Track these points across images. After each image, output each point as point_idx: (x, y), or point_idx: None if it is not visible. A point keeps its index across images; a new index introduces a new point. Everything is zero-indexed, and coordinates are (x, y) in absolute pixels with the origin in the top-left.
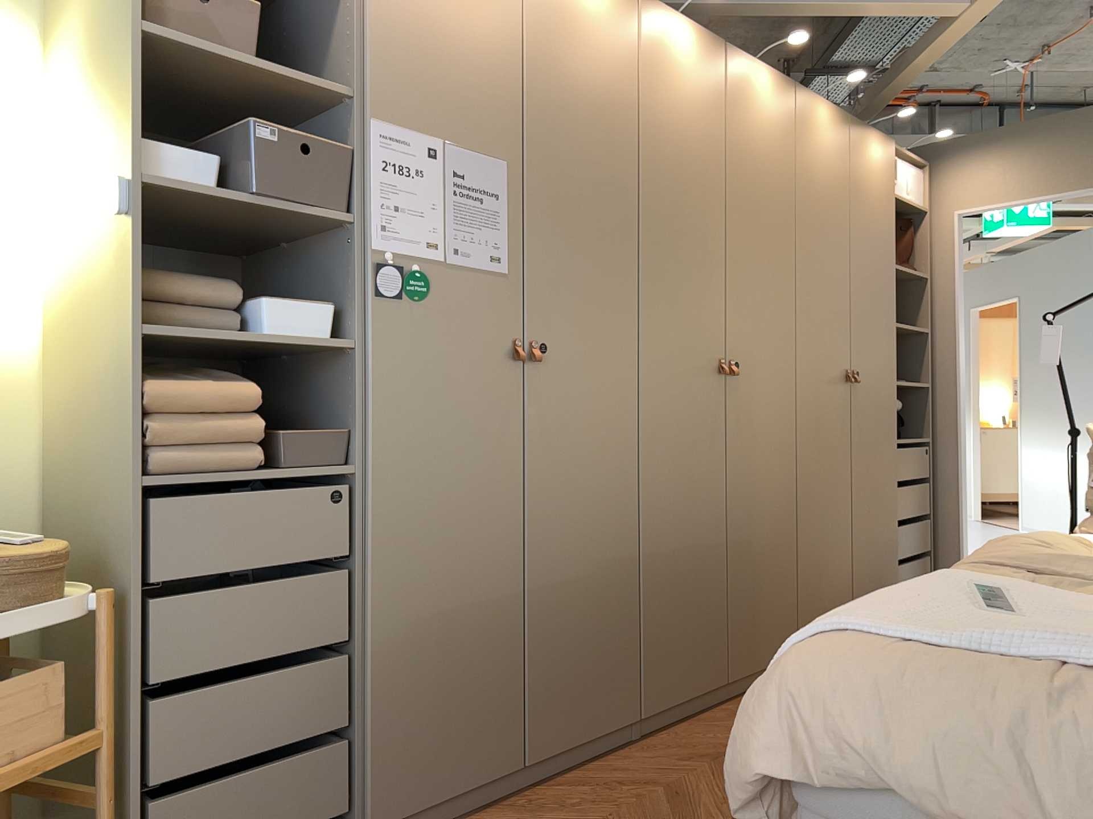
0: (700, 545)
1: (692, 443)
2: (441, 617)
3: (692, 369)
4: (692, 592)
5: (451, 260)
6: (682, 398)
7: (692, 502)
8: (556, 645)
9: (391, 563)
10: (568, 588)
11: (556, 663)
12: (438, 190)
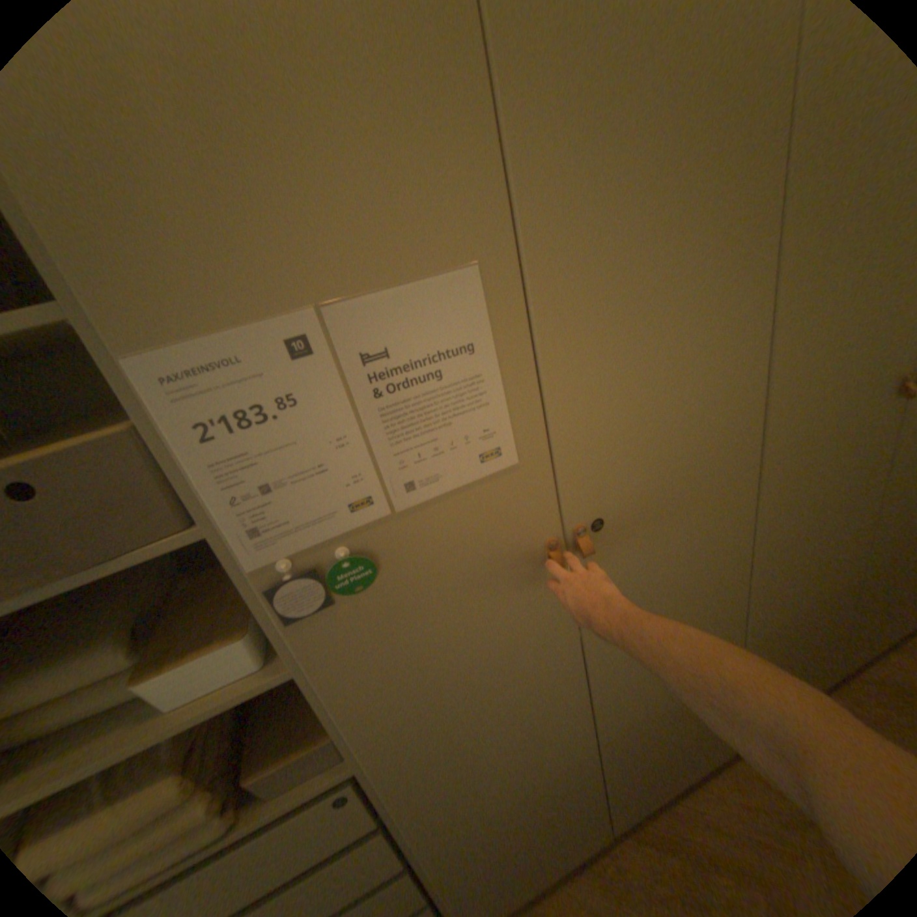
0: (825, 599)
1: (831, 508)
2: (504, 811)
3: (847, 420)
4: (807, 641)
5: (408, 503)
6: (826, 465)
7: (820, 567)
8: (640, 759)
9: (430, 814)
10: (652, 717)
11: (641, 769)
12: (342, 407)
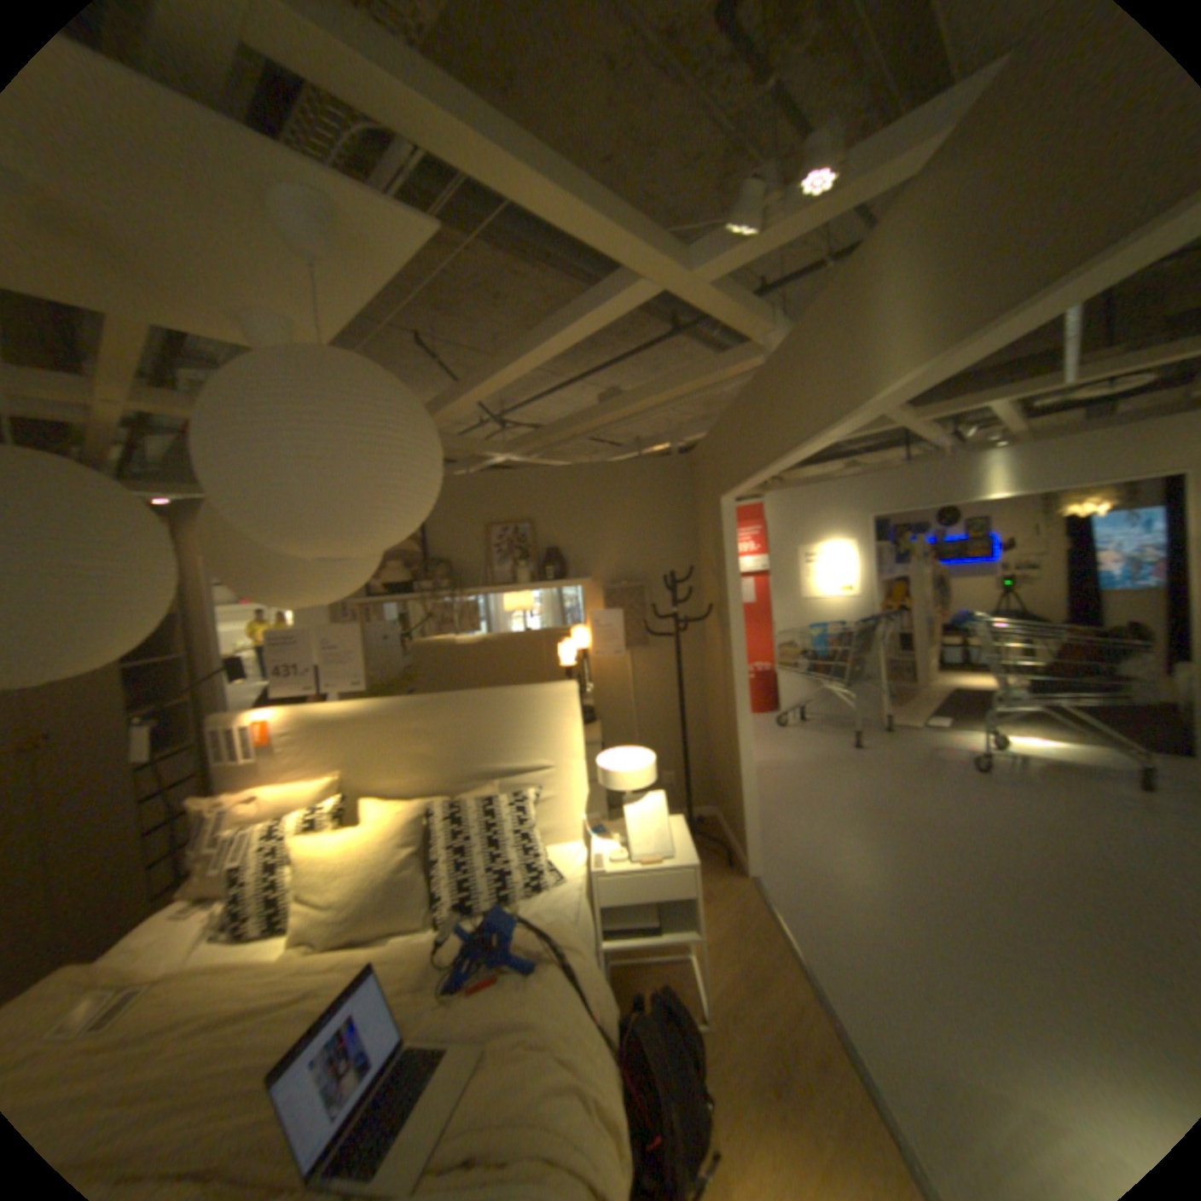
0: None
1: None
2: None
3: None
4: None
5: None
6: None
7: None
8: None
9: None
10: None
11: None
12: None
